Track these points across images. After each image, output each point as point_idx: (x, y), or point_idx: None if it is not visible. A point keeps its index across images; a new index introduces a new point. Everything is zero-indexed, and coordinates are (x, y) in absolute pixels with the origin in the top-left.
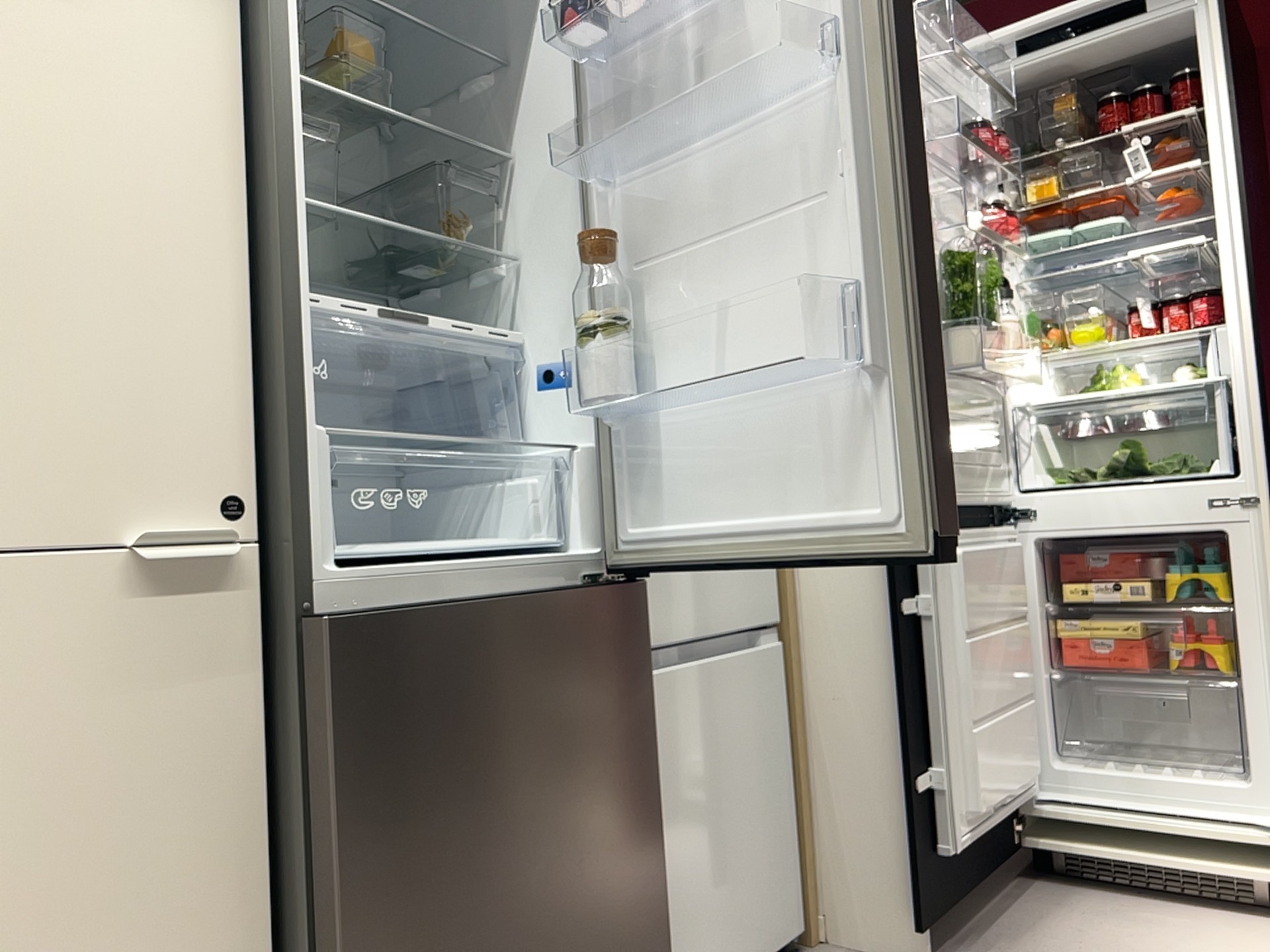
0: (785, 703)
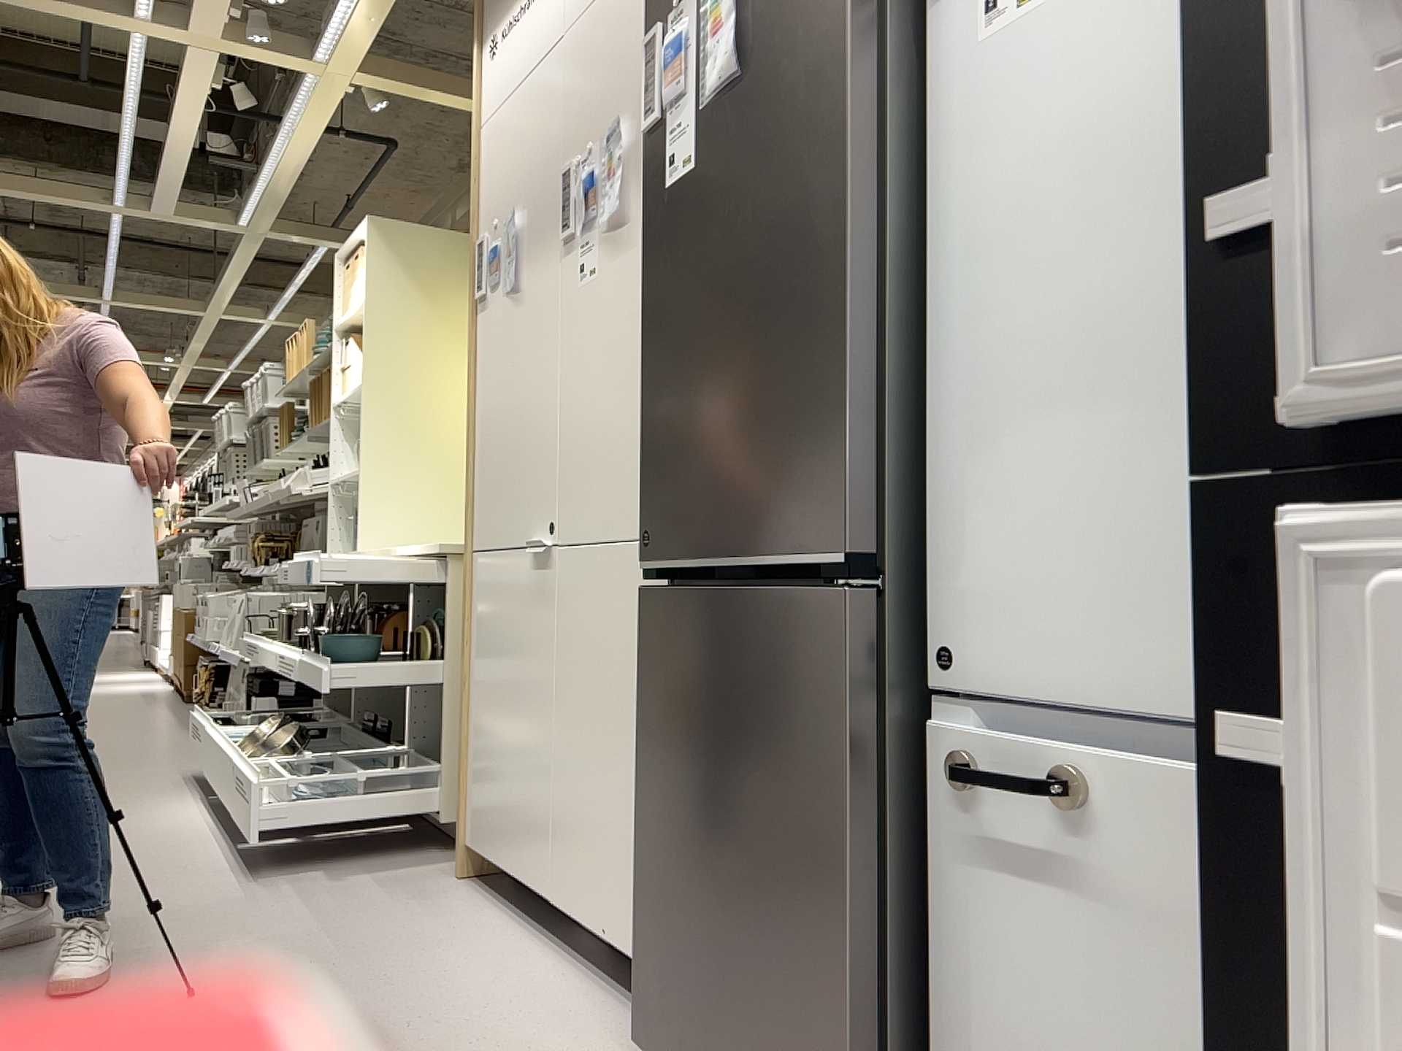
0: None
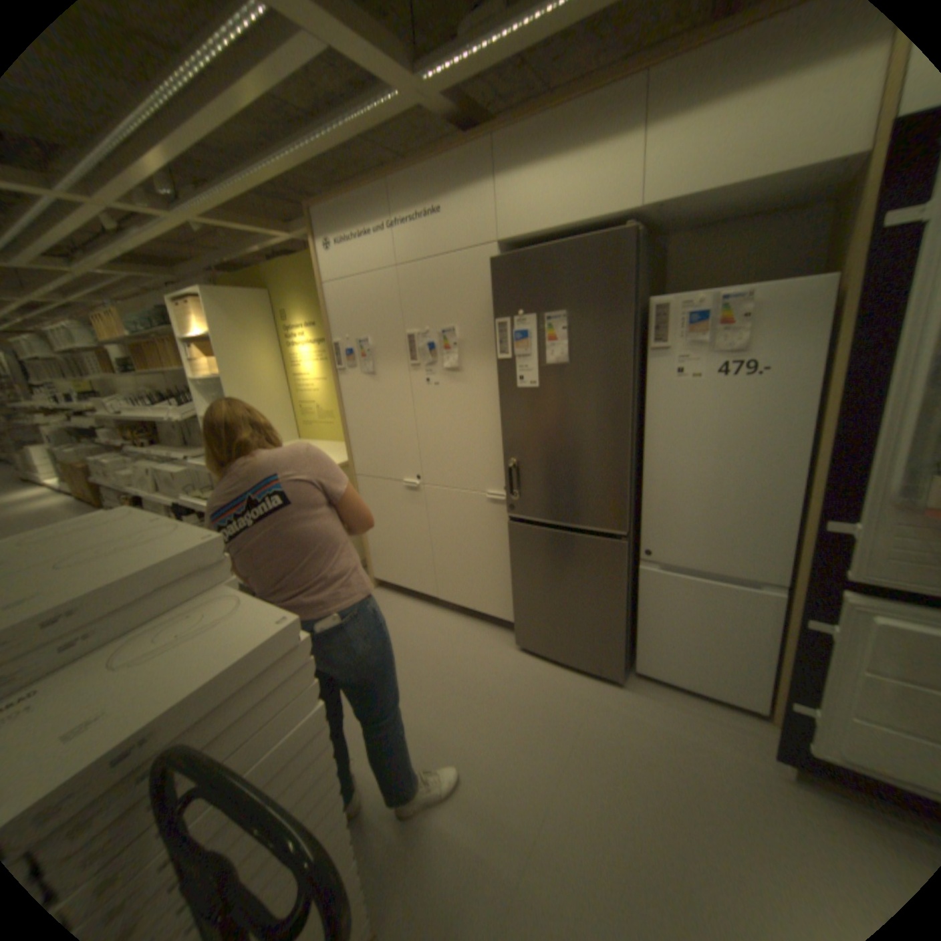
0: (789, 625)
